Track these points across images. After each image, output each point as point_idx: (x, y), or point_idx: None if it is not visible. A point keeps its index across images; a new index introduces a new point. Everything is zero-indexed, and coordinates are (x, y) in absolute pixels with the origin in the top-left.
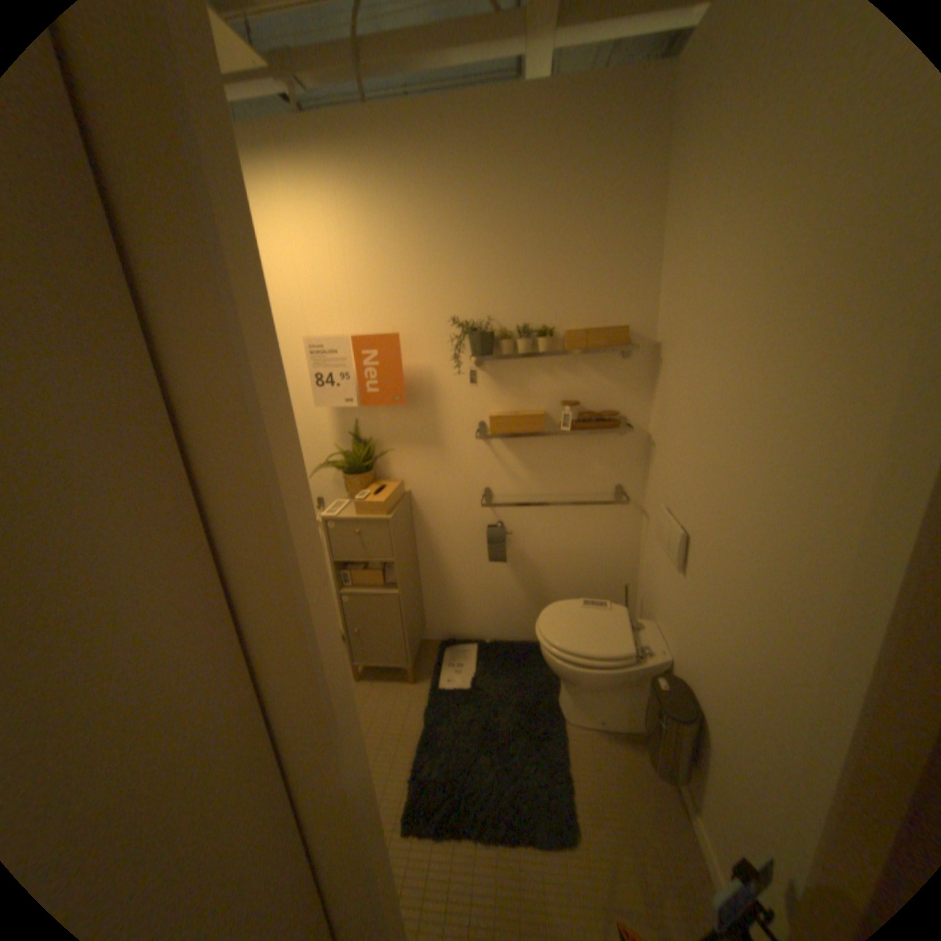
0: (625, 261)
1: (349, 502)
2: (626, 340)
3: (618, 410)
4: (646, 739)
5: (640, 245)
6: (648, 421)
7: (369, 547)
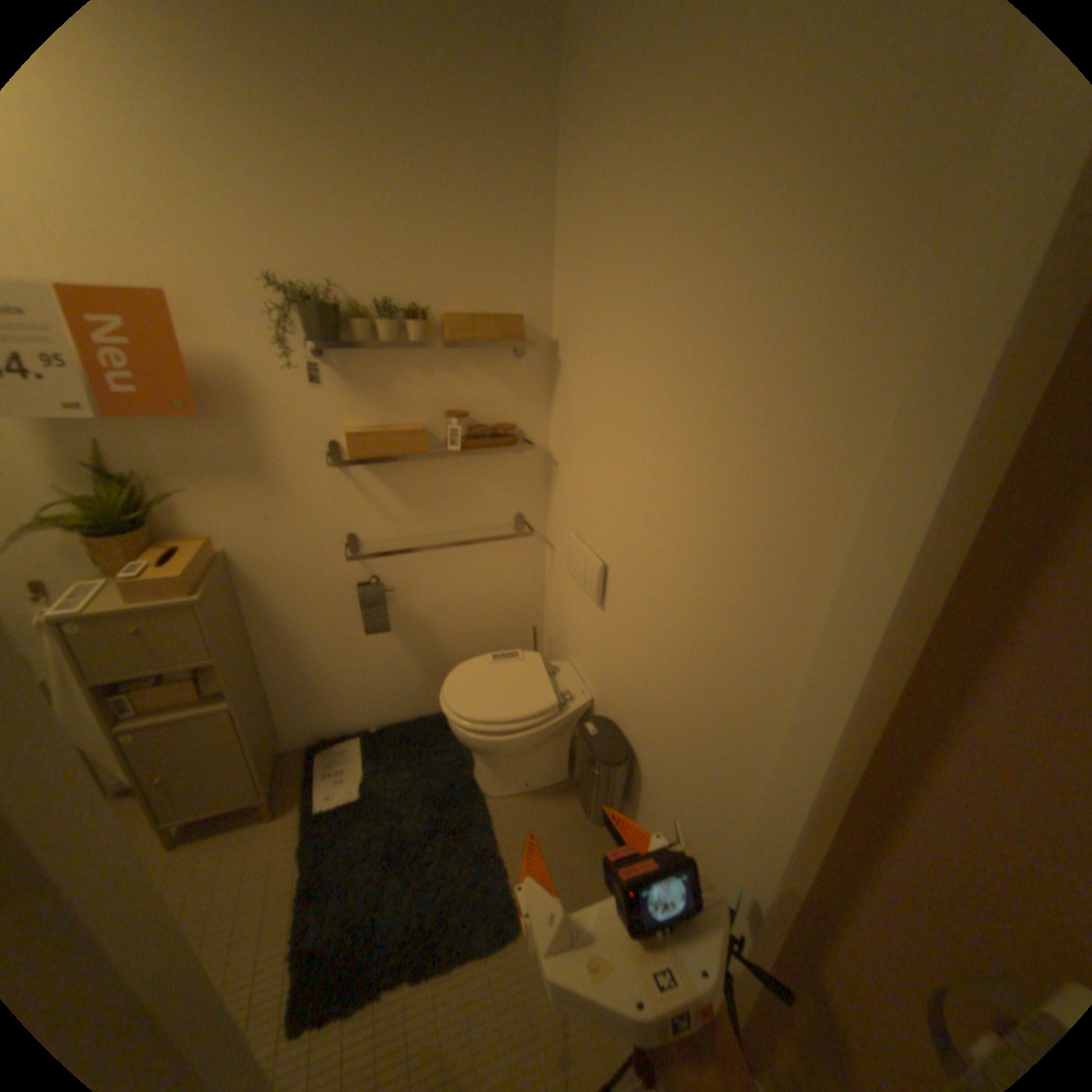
0: (512, 226)
1: (102, 583)
2: (520, 334)
3: (513, 422)
4: (569, 784)
5: (528, 208)
6: (546, 436)
7: (161, 650)
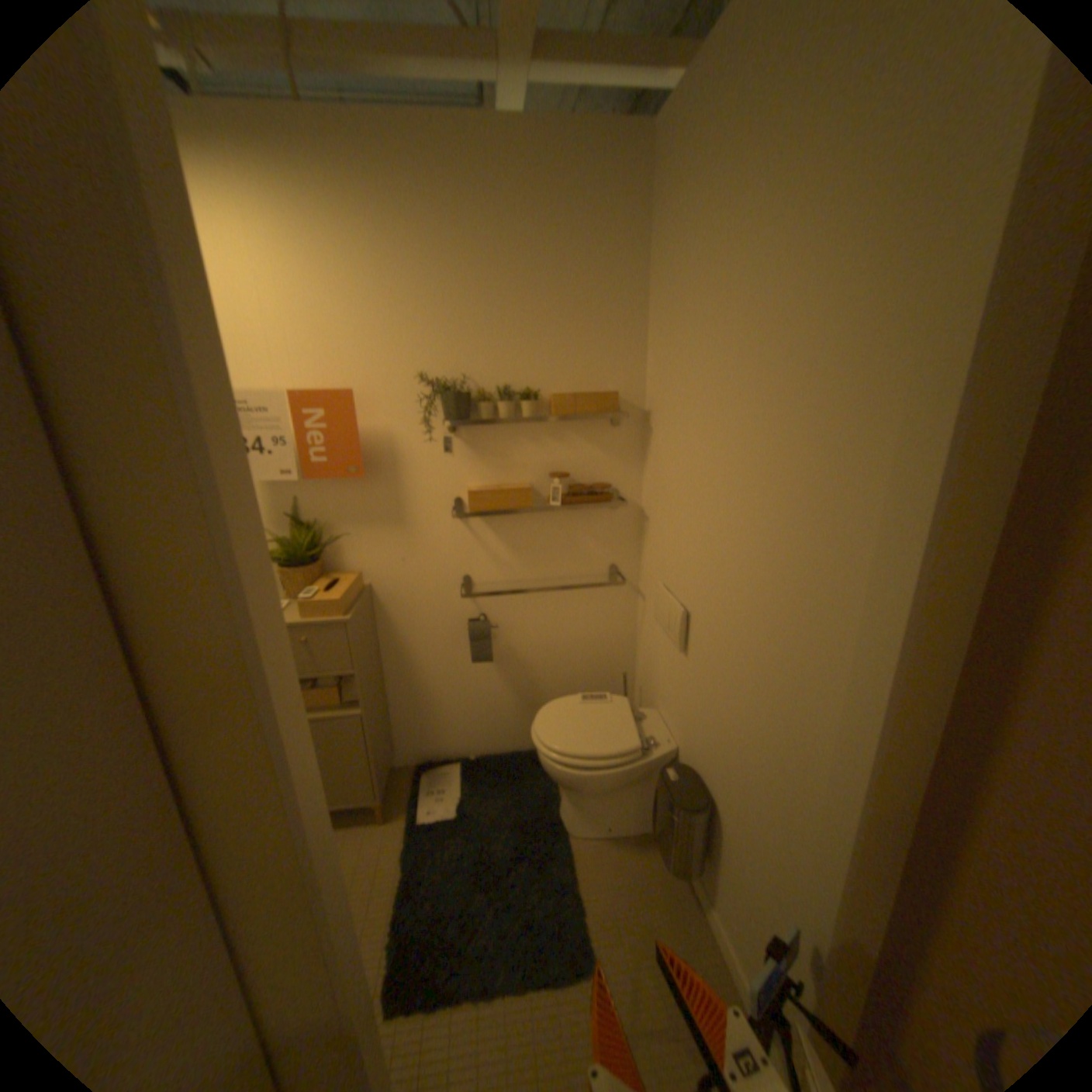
0: (612, 322)
1: (288, 602)
2: (616, 407)
3: (609, 482)
4: (653, 837)
5: (625, 307)
6: (639, 494)
7: (320, 657)
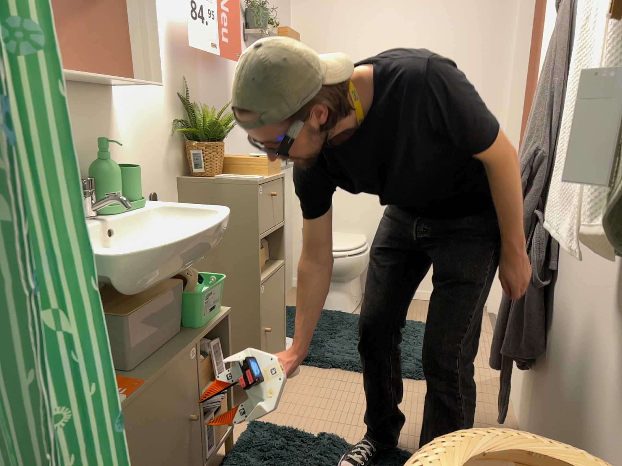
0: None
1: (226, 175)
2: None
3: None
4: None
5: None
6: None
7: (276, 210)
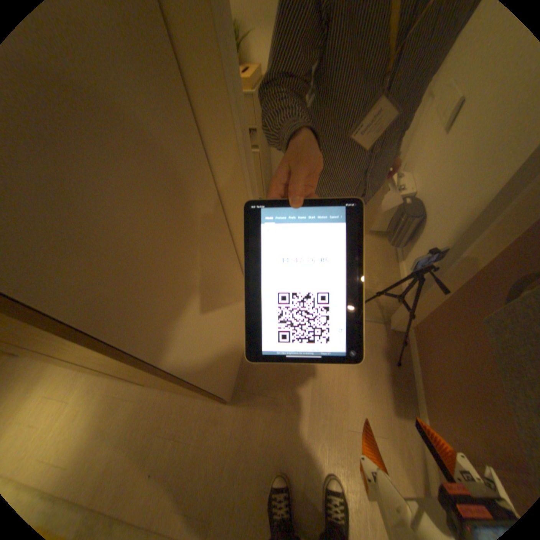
0: None
1: None
2: None
3: None
4: (385, 233)
5: None
6: None
7: None
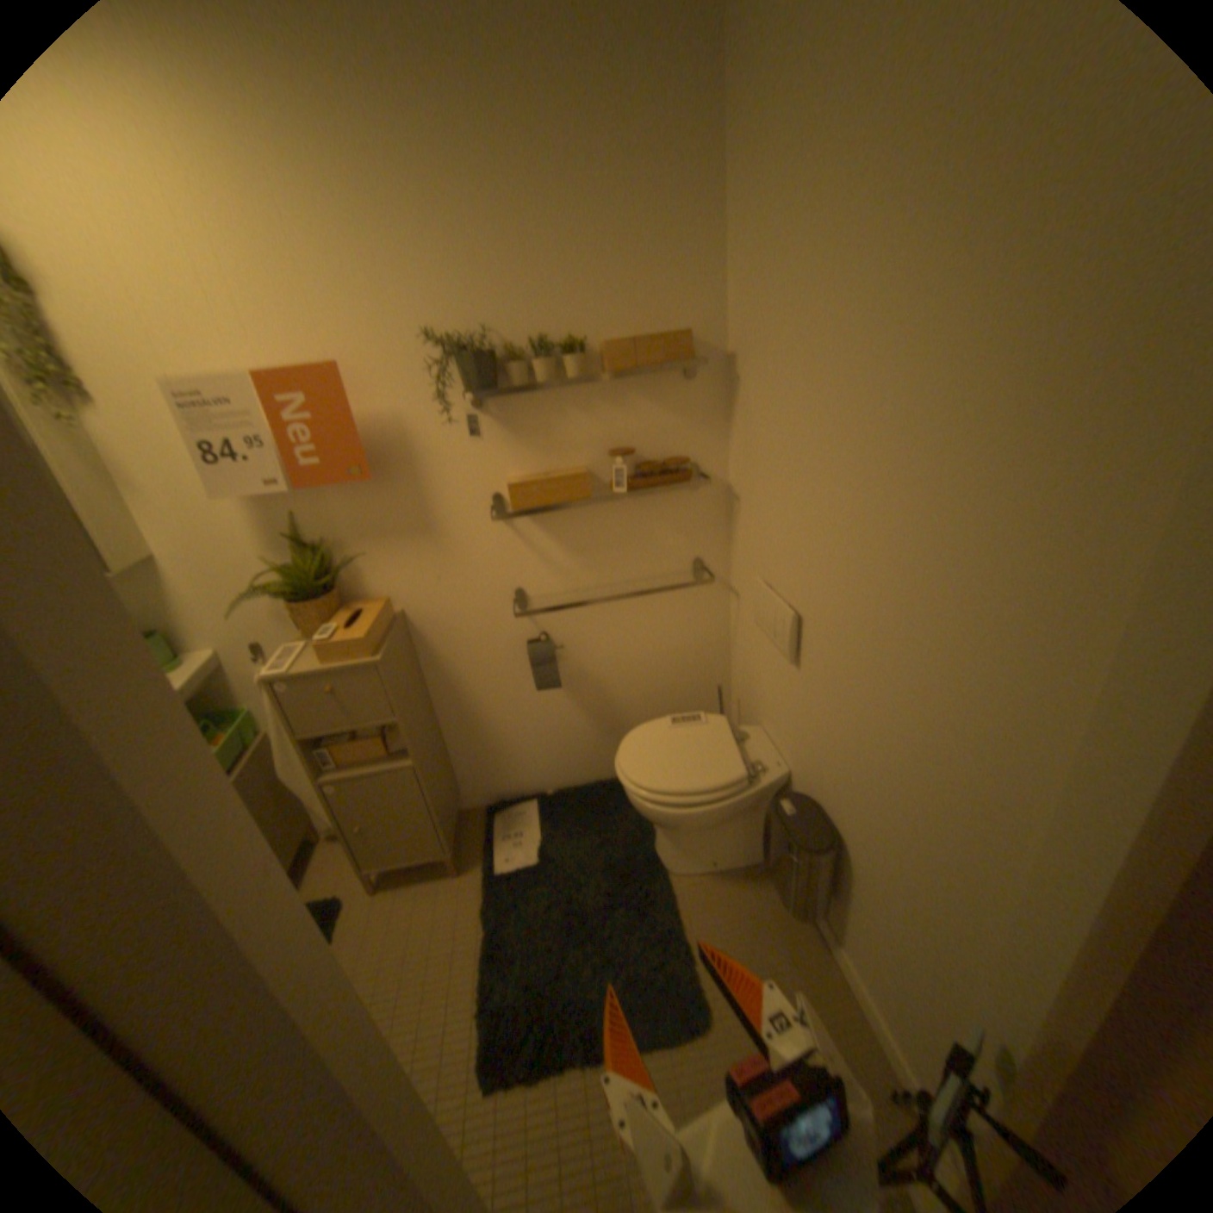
0: (676, 227)
1: (303, 643)
2: (689, 351)
3: (686, 454)
4: (764, 867)
5: (694, 201)
6: (725, 466)
7: (352, 706)
